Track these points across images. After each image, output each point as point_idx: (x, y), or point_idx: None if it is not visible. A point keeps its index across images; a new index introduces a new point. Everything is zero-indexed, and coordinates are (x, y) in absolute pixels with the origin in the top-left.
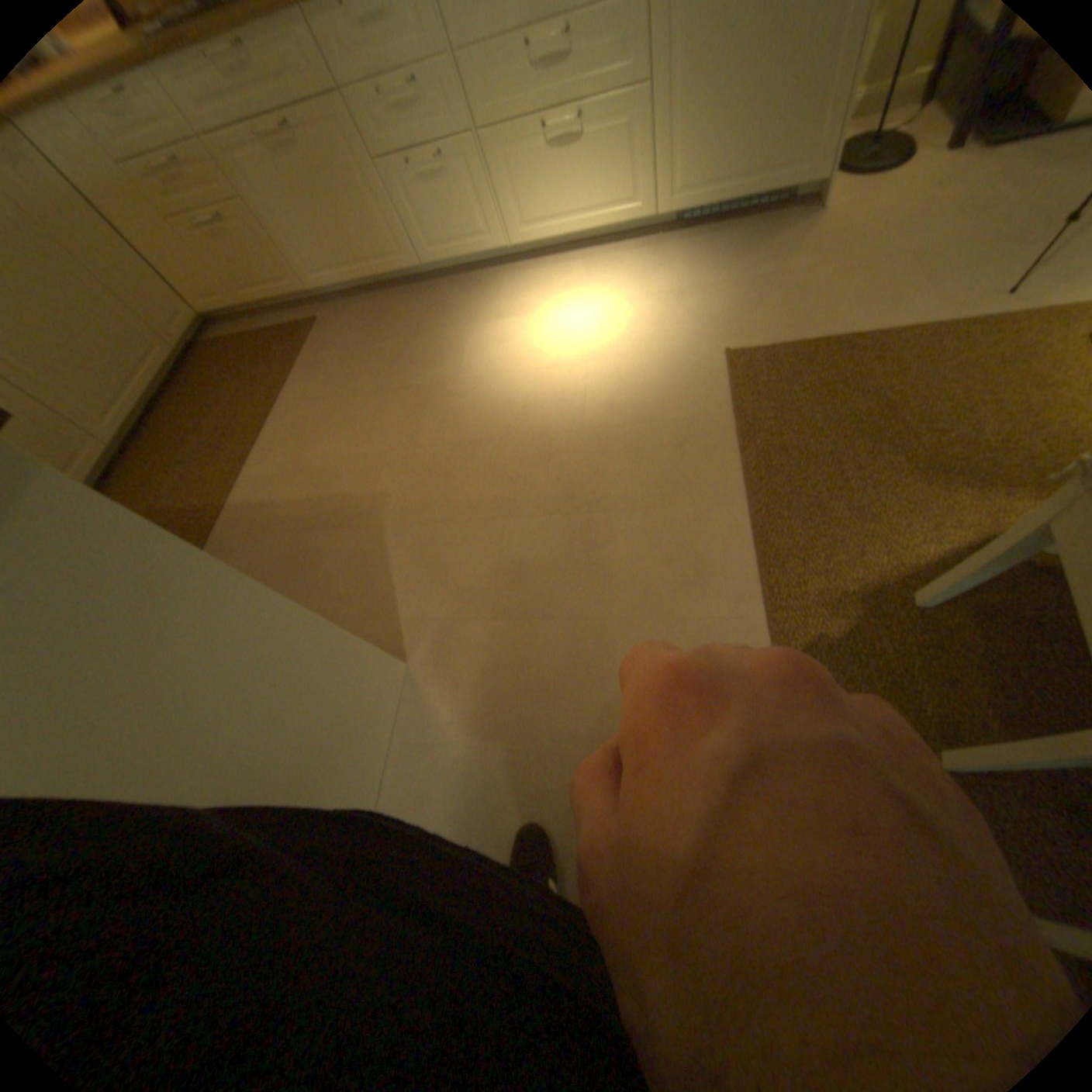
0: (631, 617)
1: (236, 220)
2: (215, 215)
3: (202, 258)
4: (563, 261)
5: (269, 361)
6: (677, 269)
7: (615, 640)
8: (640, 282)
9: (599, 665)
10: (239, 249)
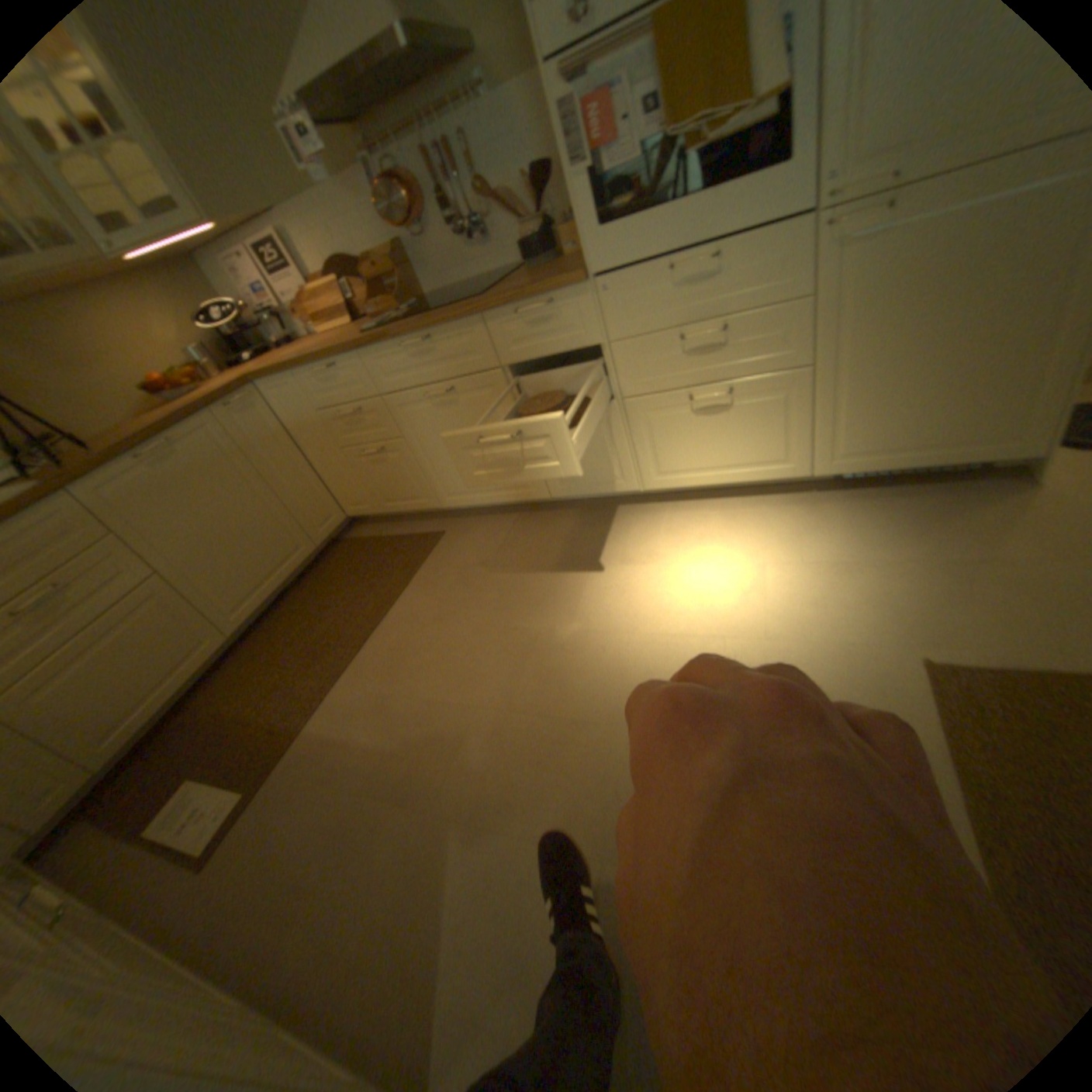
0: None
1: (398, 453)
2: (382, 449)
3: (364, 477)
4: (701, 510)
5: (393, 569)
6: (842, 539)
7: None
8: (794, 547)
9: None
10: (394, 473)
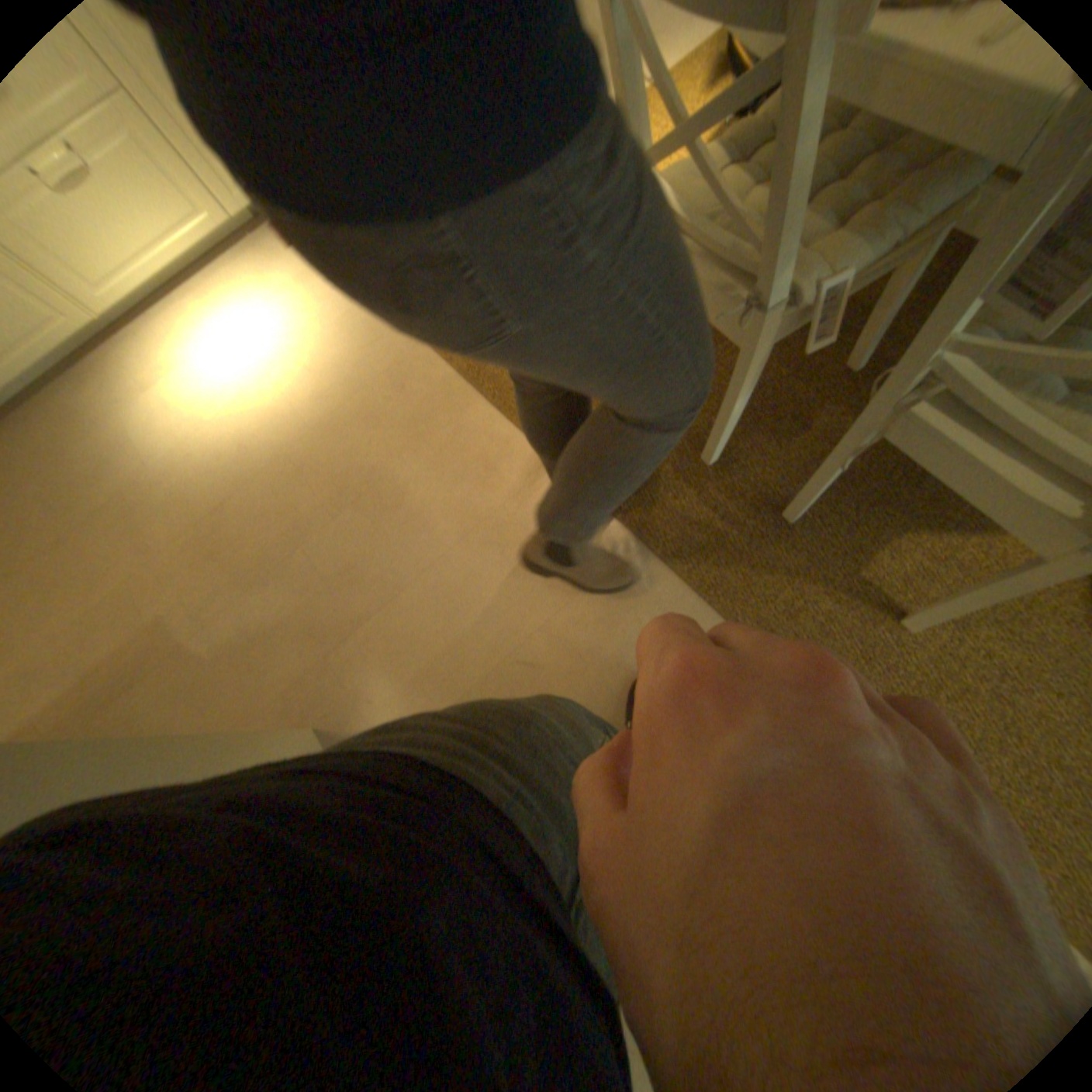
0: (465, 535)
1: None
2: None
3: None
4: (173, 307)
5: None
6: (289, 258)
7: (468, 560)
8: (264, 285)
9: (471, 586)
10: None
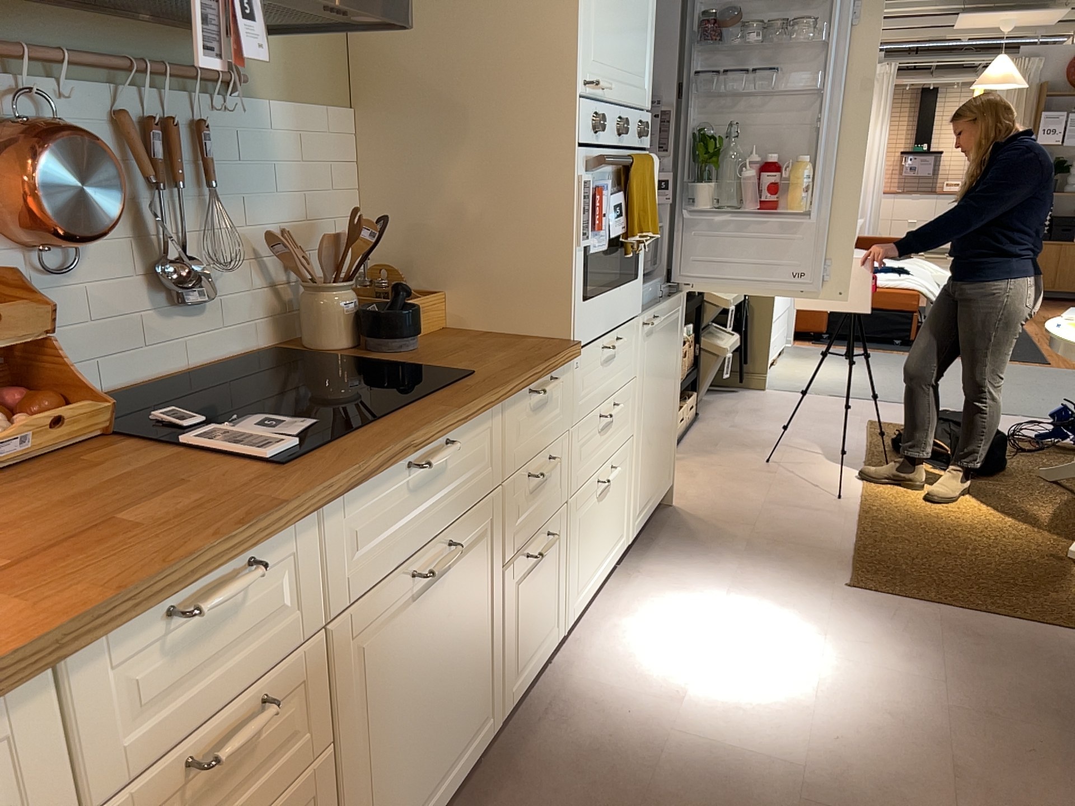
0: None
1: None
2: None
3: None
4: (598, 627)
5: None
6: (697, 574)
7: None
8: (698, 595)
9: None
10: None
